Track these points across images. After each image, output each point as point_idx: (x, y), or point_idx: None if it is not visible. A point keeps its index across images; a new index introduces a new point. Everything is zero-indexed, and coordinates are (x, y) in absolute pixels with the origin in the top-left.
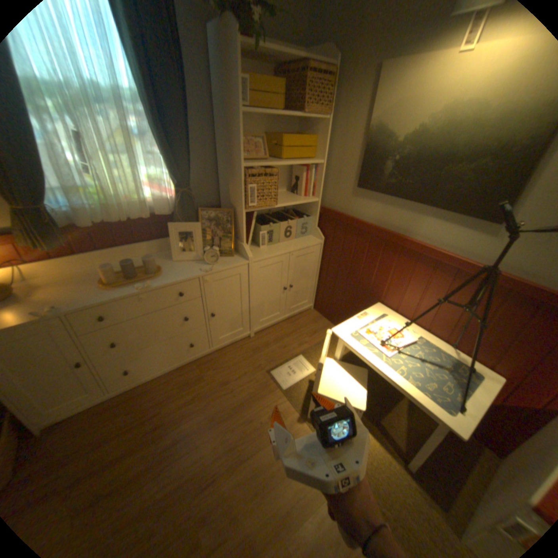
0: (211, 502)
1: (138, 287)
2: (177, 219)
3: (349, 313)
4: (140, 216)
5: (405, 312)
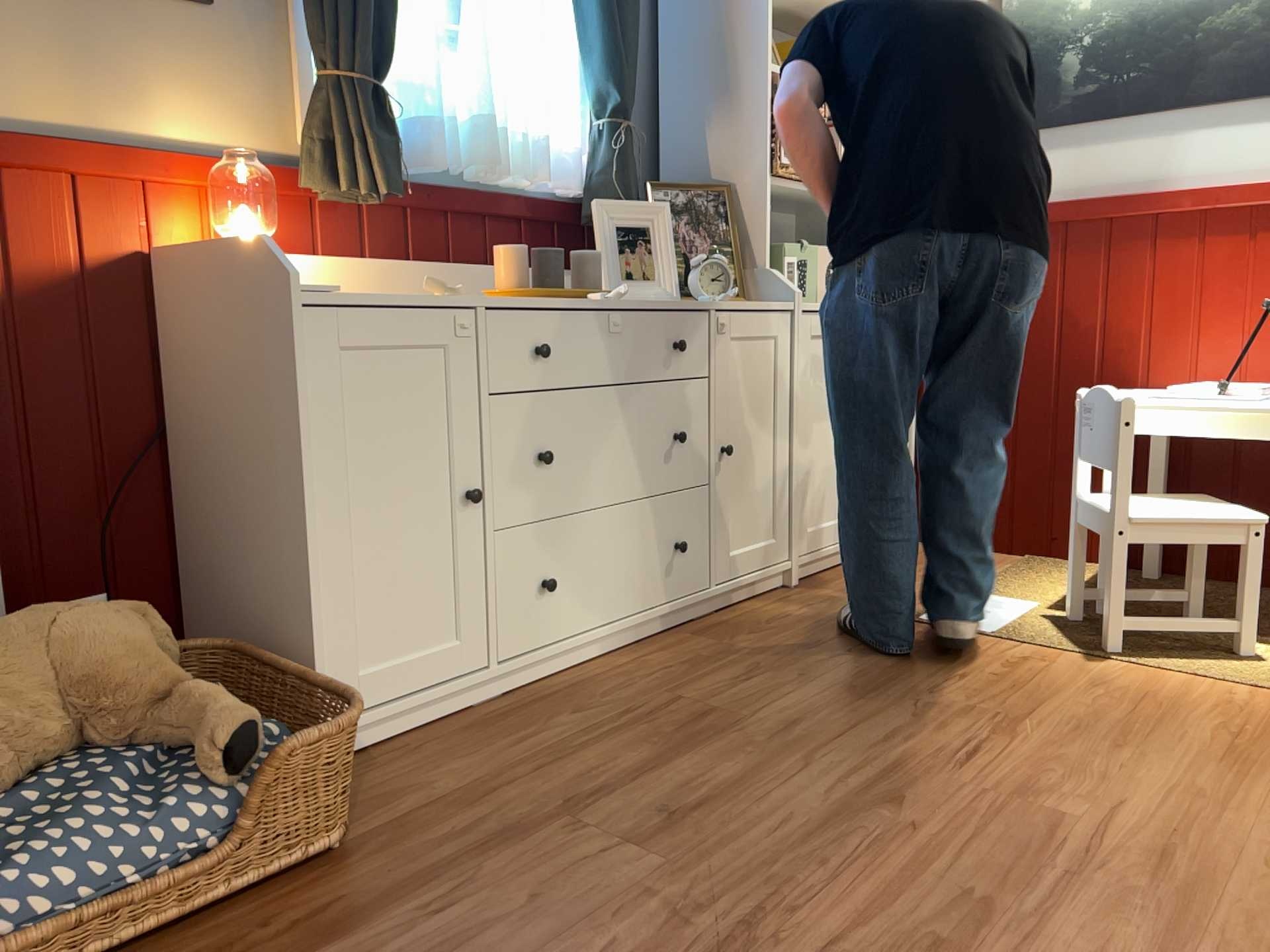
0: (1012, 771)
1: (602, 293)
2: (601, 201)
3: (1047, 477)
4: (533, 175)
5: (1213, 377)
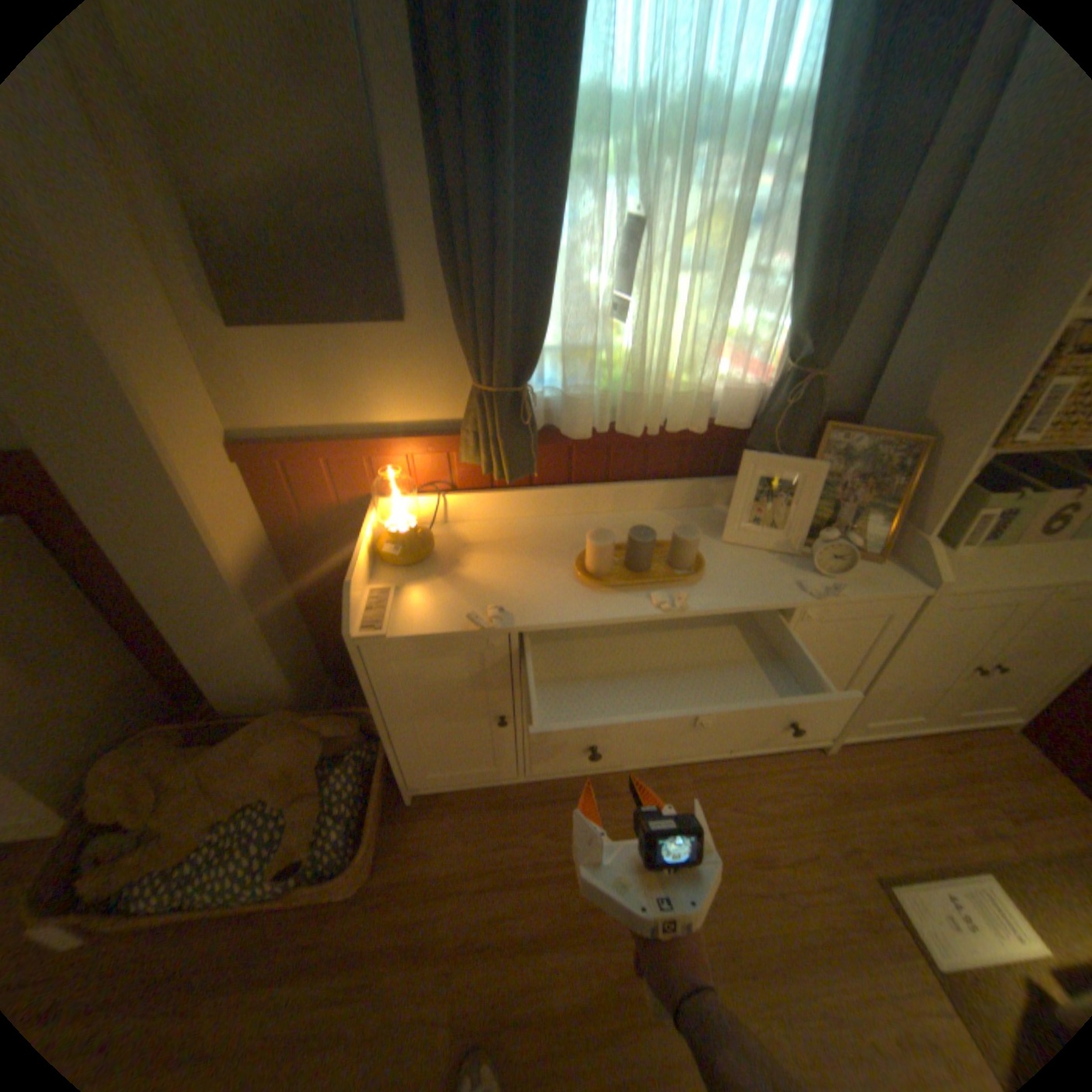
0: None
1: (661, 602)
2: (763, 442)
3: None
4: (688, 425)
5: None
